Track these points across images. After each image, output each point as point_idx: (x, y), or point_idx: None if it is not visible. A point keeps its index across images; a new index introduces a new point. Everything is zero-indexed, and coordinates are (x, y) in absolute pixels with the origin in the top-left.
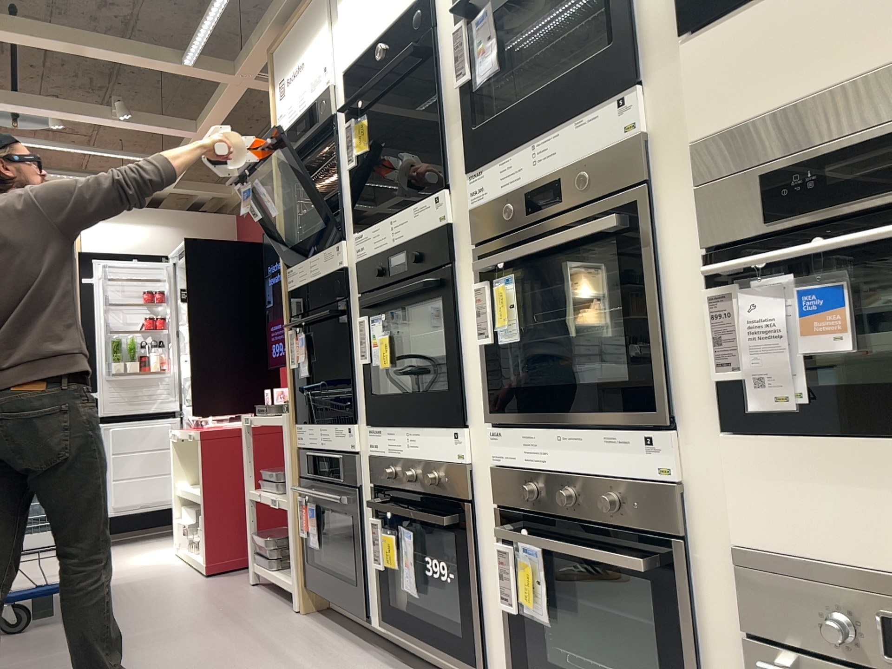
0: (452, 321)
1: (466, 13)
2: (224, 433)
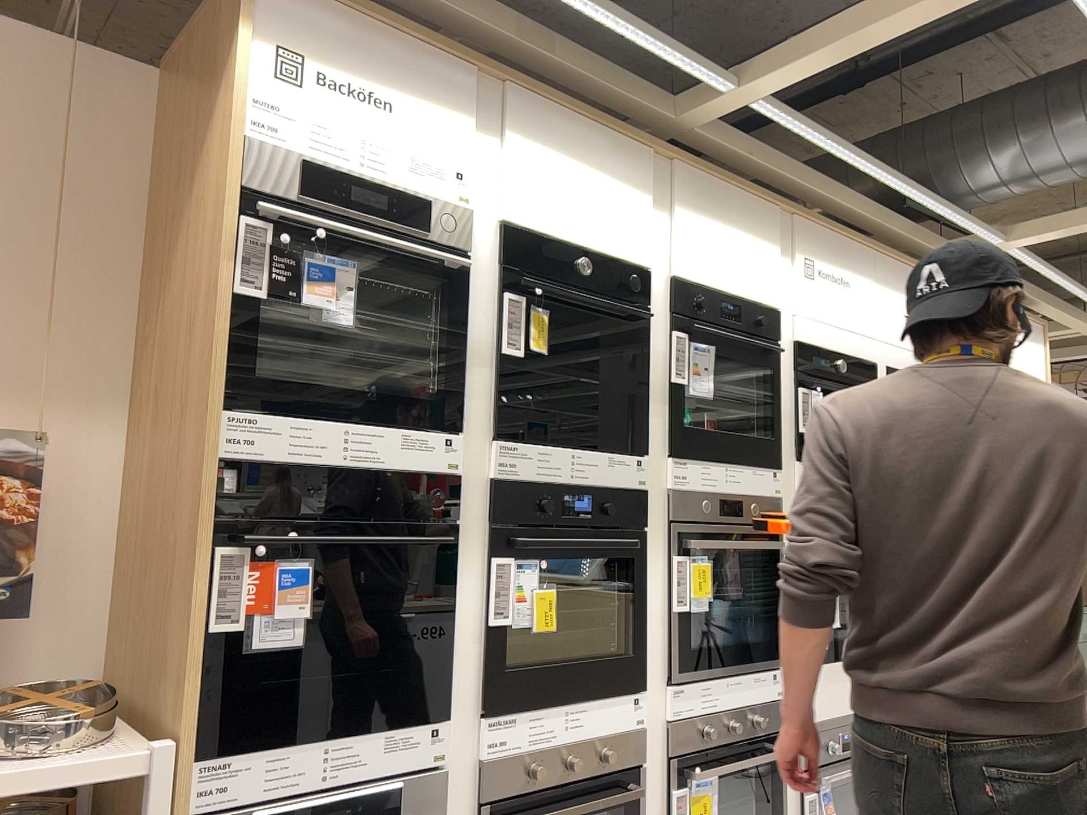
0: (640, 578)
1: (689, 337)
2: None
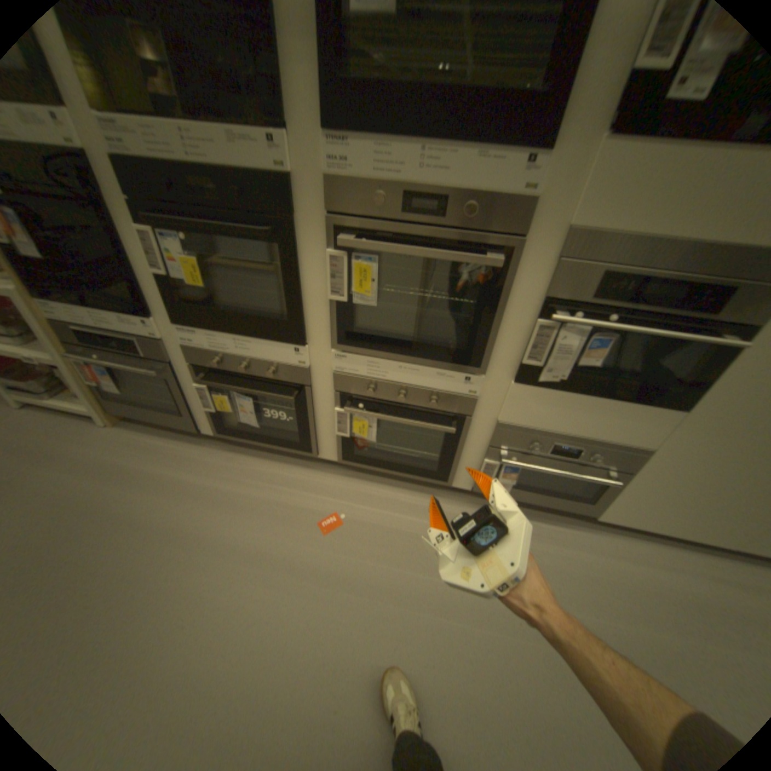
0: (294, 271)
1: None
2: None
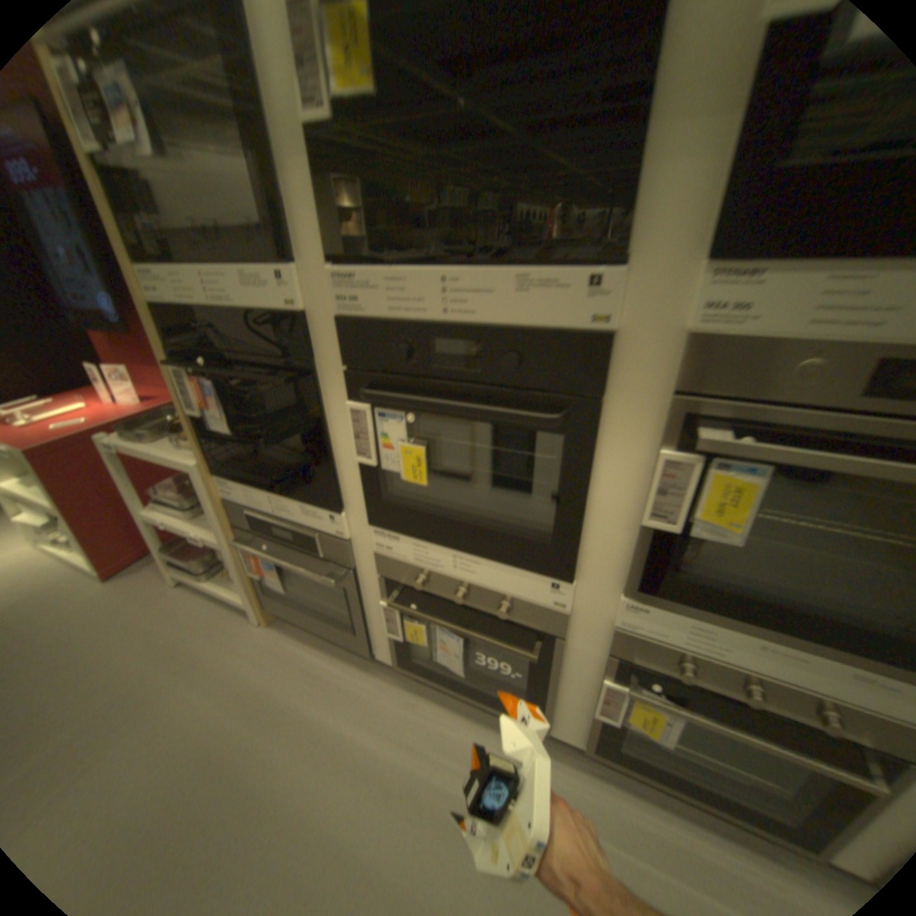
0: (586, 473)
1: None
2: (62, 443)
